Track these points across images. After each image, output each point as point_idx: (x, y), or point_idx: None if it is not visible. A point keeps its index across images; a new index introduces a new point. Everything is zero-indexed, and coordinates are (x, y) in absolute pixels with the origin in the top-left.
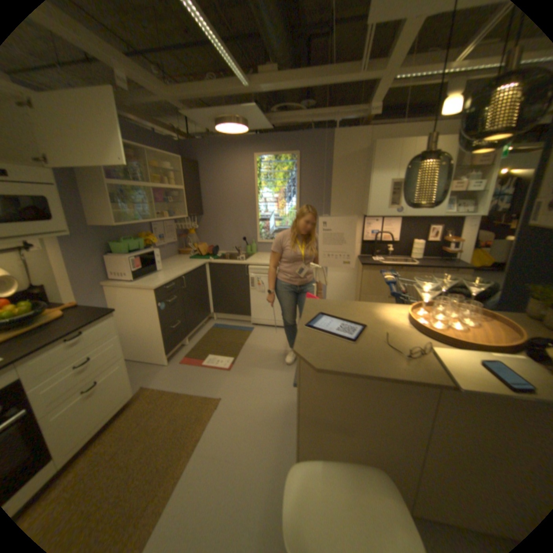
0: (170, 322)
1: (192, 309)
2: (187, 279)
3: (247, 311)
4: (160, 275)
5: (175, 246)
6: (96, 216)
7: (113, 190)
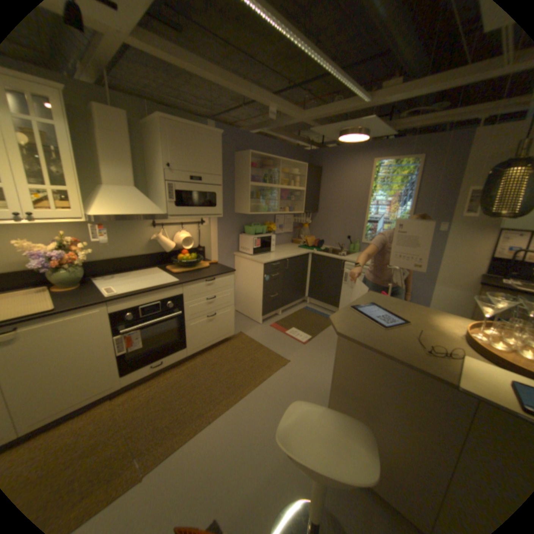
0: (270, 291)
1: (290, 287)
2: (290, 262)
3: (336, 302)
4: (271, 254)
5: (290, 235)
6: (240, 206)
7: (254, 189)
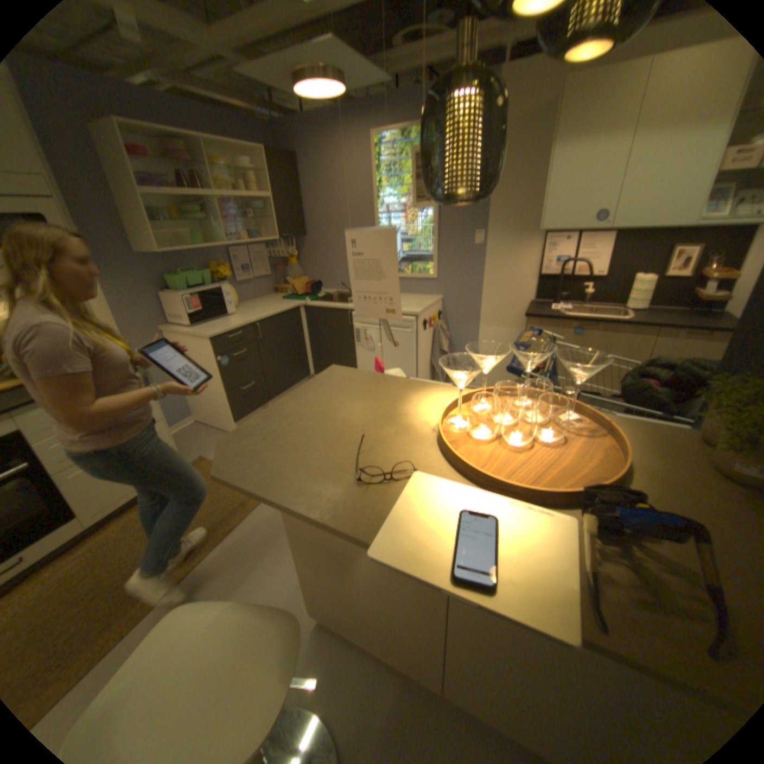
0: (239, 382)
1: (276, 368)
2: (265, 327)
3: None
4: (229, 320)
5: (268, 281)
6: (137, 239)
7: (165, 203)
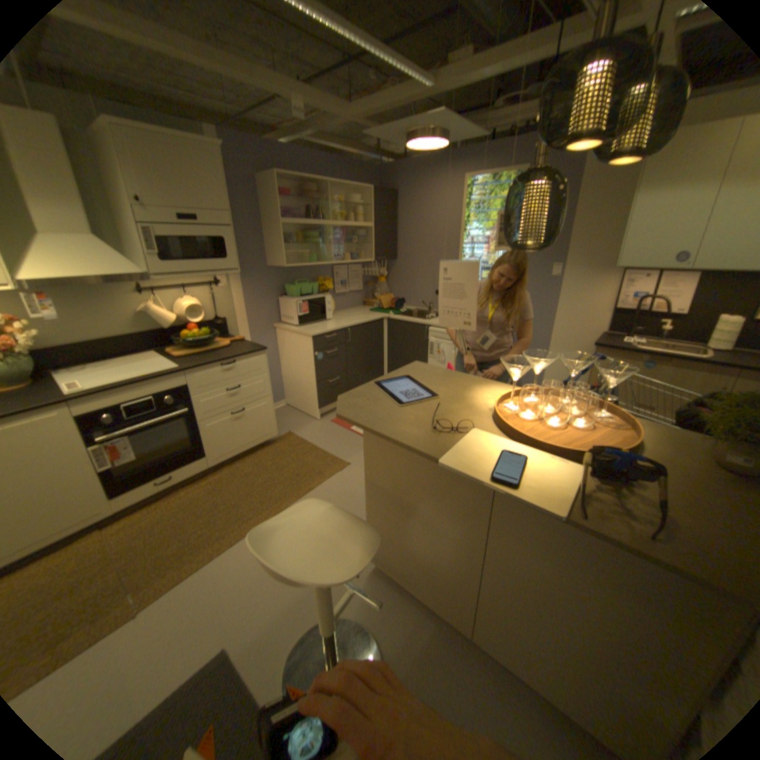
0: (327, 375)
1: (357, 368)
2: (354, 332)
3: None
4: (327, 323)
5: (359, 294)
6: (272, 256)
7: (294, 229)
